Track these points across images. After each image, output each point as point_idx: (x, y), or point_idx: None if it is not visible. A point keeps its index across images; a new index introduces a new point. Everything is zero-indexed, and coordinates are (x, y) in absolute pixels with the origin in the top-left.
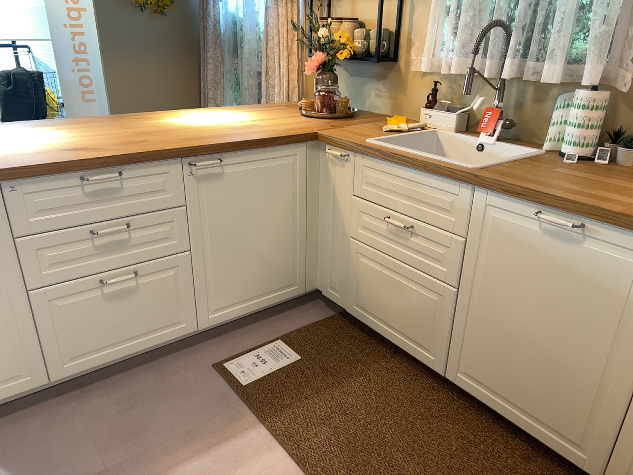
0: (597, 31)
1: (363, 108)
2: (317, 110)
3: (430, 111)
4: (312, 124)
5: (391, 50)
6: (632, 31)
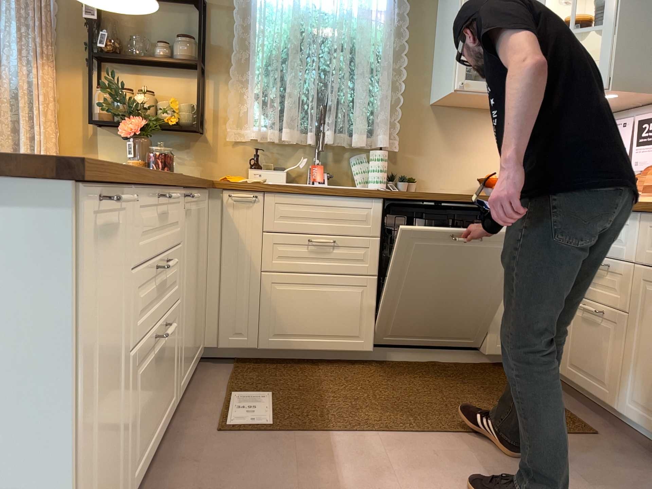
0: (384, 114)
1: None
2: None
3: (261, 170)
4: None
5: (197, 123)
6: (389, 117)
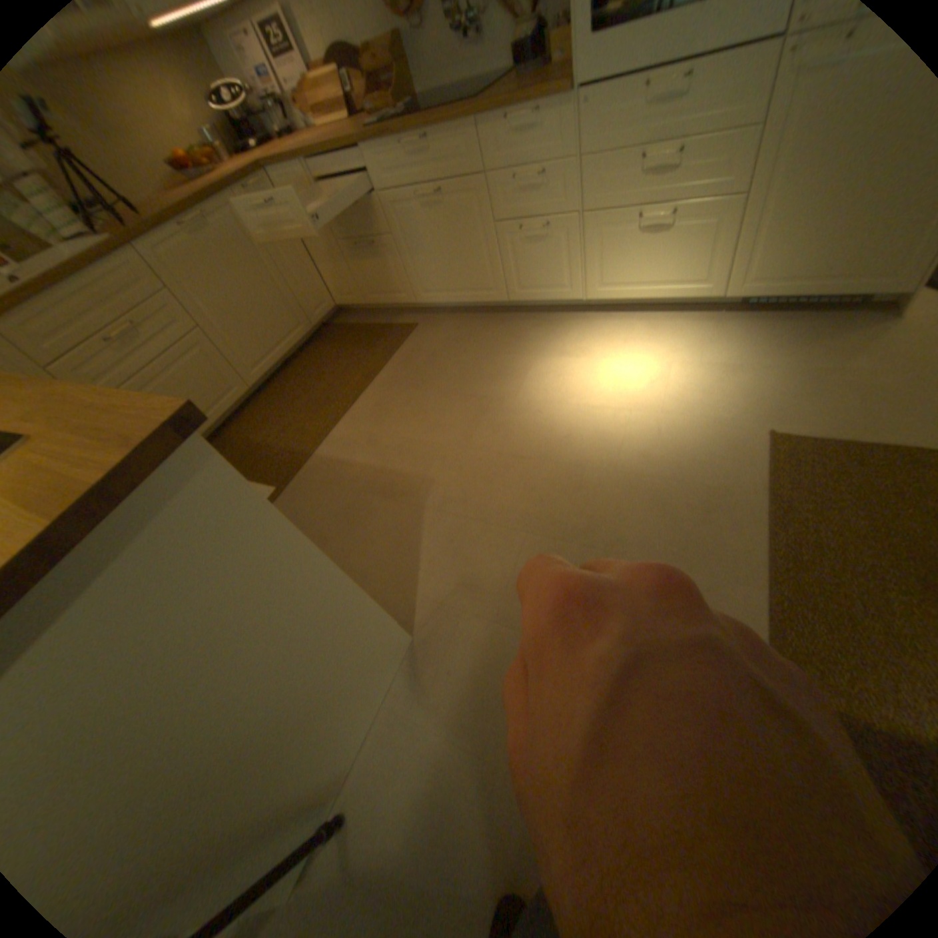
0: None
1: None
2: None
3: None
4: None
5: None
6: None
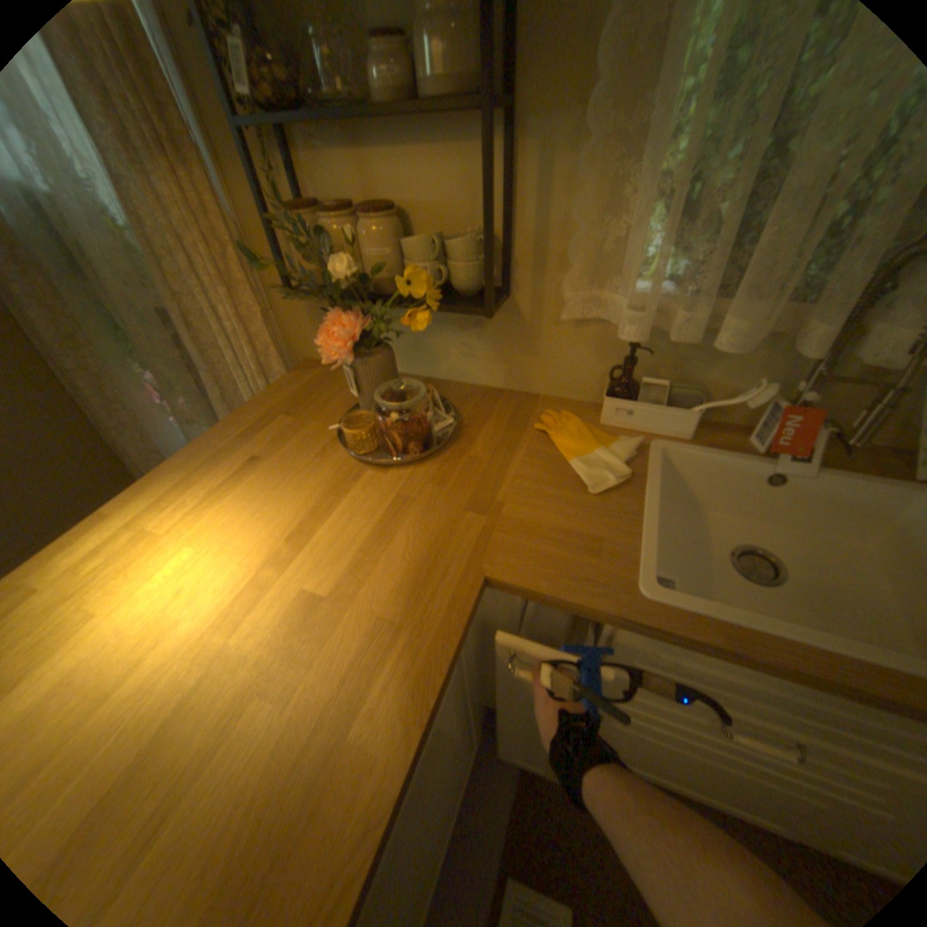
0: None
1: (437, 373)
2: (397, 447)
3: (637, 402)
4: (426, 512)
5: (495, 268)
6: None
